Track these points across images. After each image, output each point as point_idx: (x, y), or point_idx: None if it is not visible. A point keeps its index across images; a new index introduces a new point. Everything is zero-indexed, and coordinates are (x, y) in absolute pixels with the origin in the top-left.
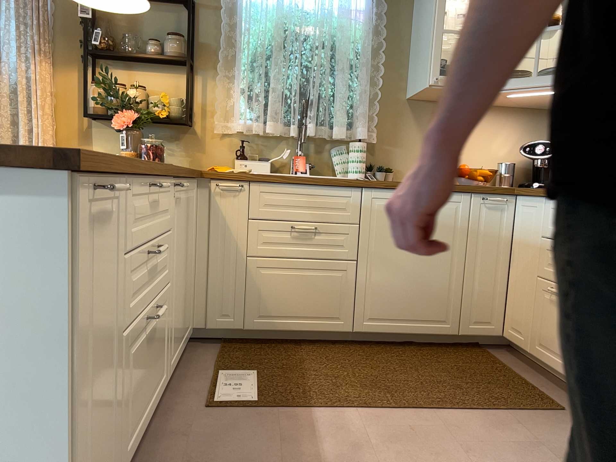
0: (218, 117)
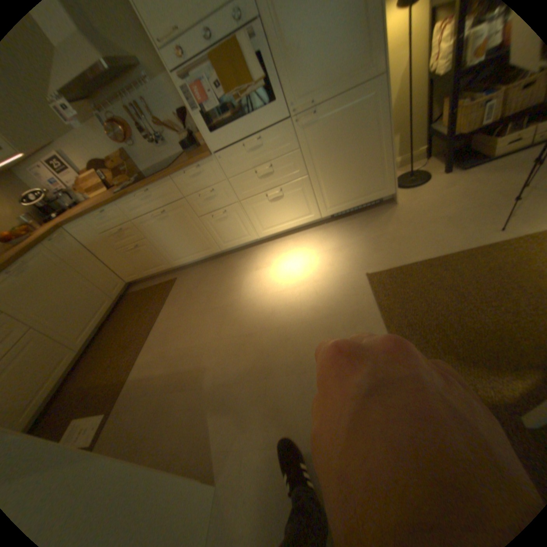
0: None
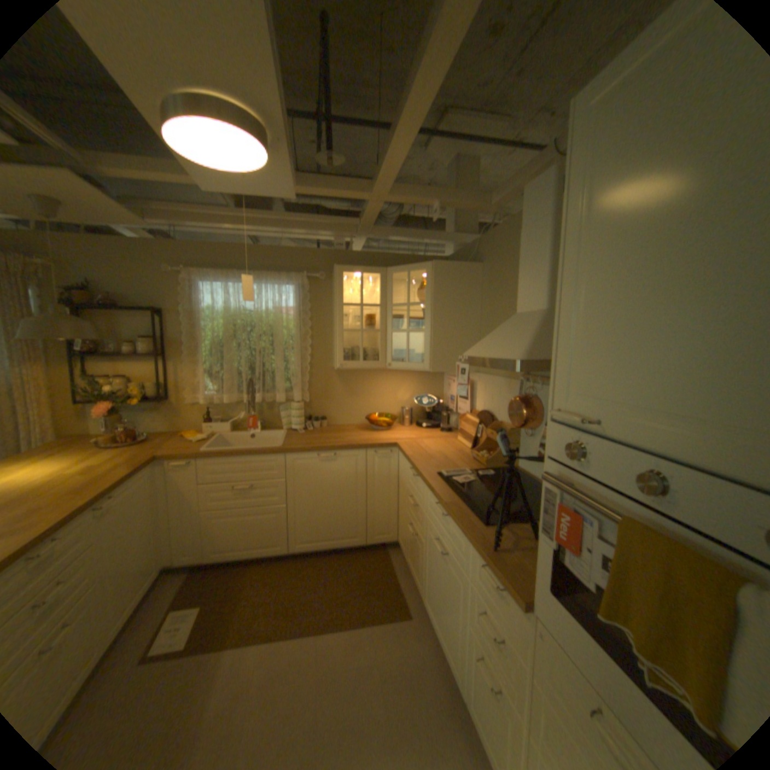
0: (187, 392)
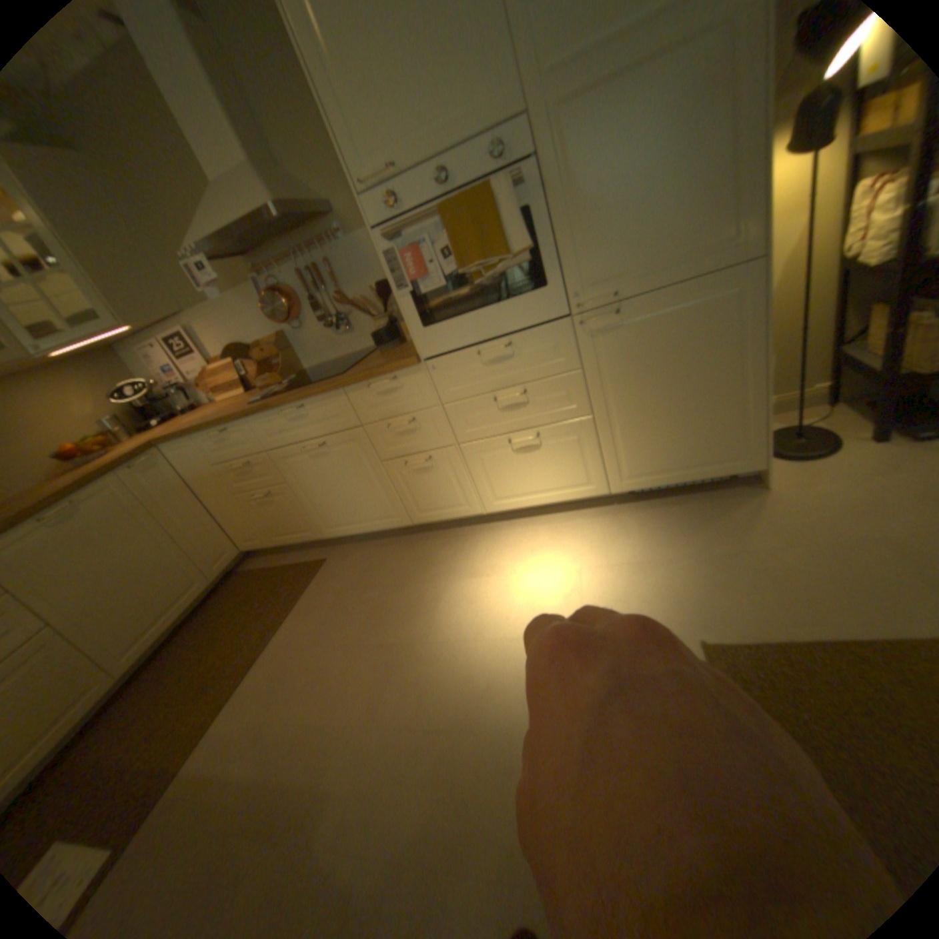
0: None
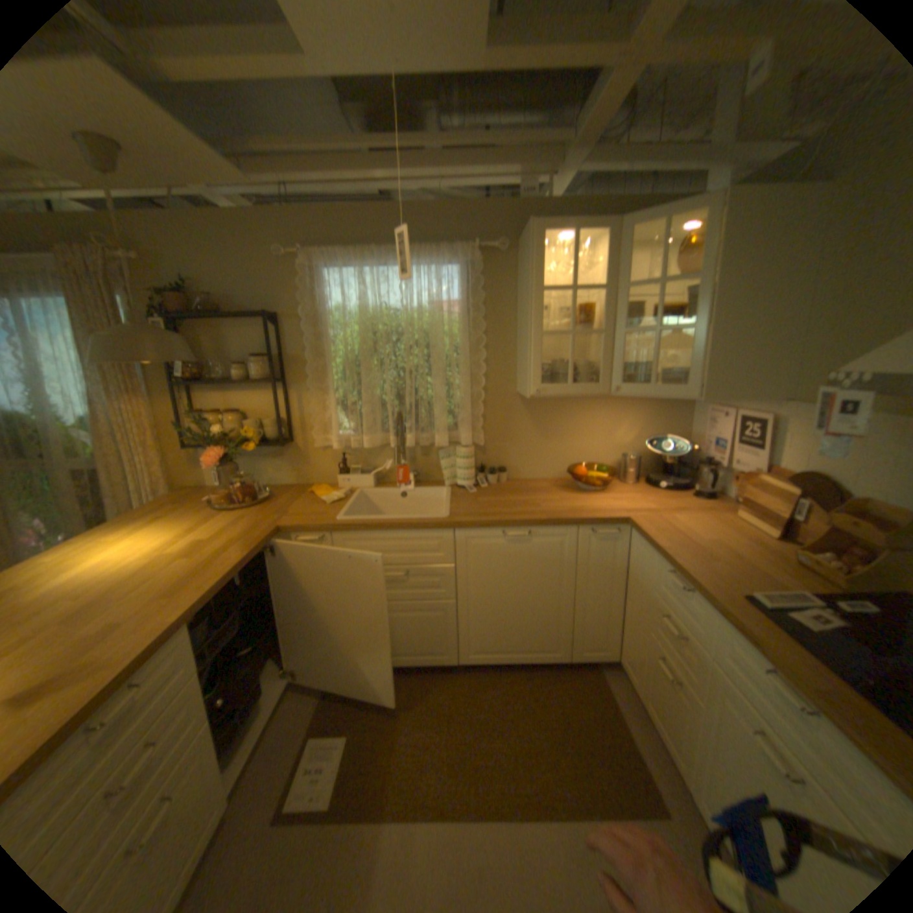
0: (316, 433)
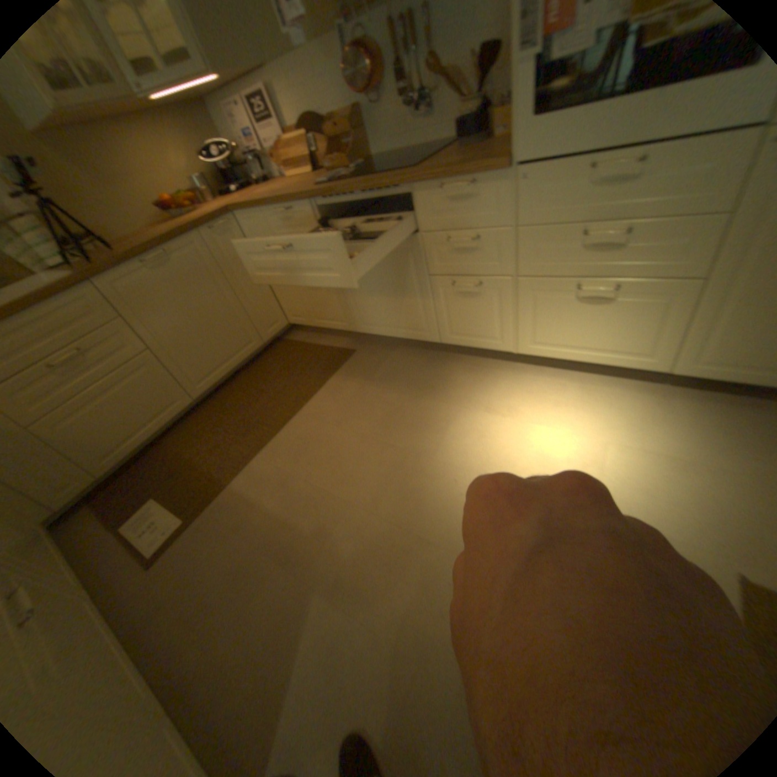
0: None
